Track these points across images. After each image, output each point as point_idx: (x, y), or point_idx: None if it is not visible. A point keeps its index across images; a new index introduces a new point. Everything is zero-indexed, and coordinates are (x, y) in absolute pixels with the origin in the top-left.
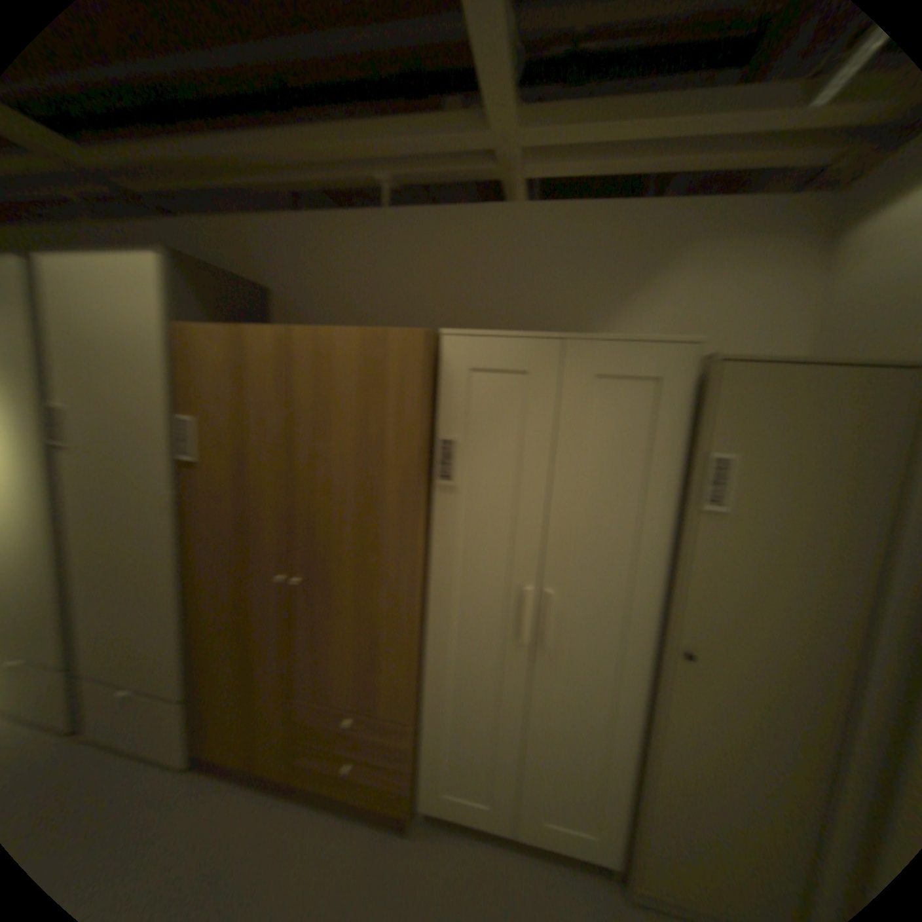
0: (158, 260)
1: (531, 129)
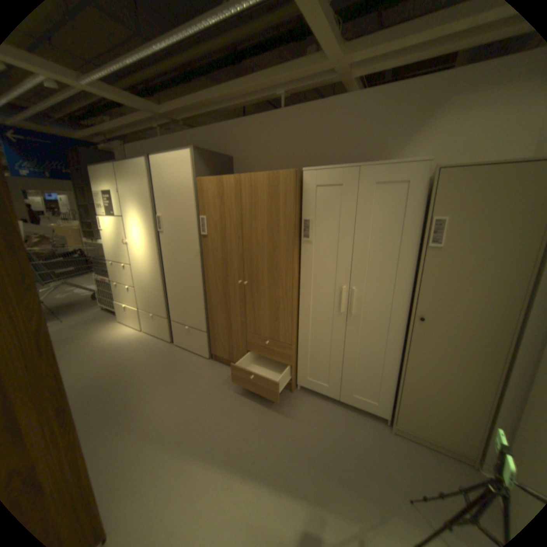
0: (193, 154)
1: (351, 55)
